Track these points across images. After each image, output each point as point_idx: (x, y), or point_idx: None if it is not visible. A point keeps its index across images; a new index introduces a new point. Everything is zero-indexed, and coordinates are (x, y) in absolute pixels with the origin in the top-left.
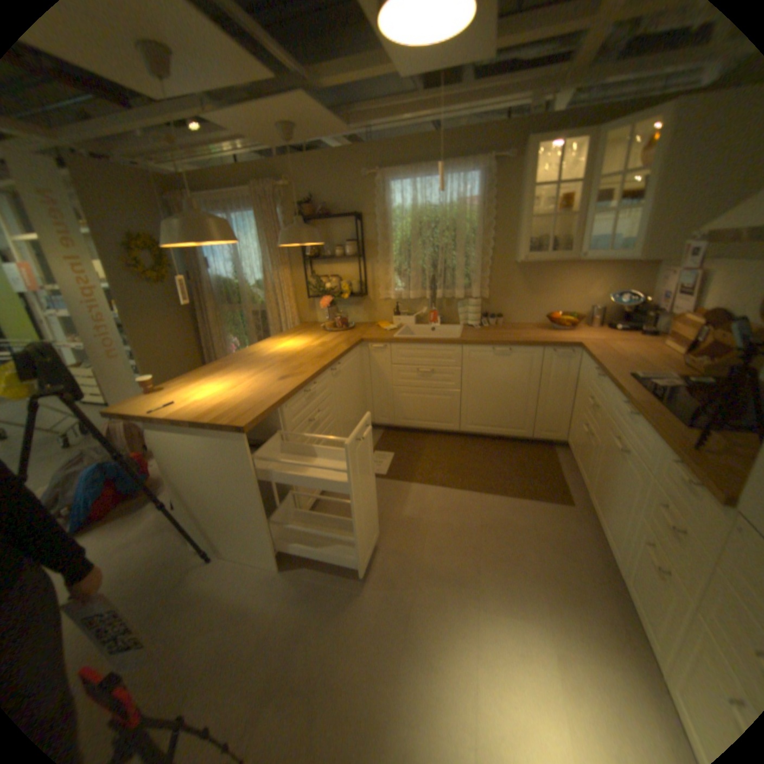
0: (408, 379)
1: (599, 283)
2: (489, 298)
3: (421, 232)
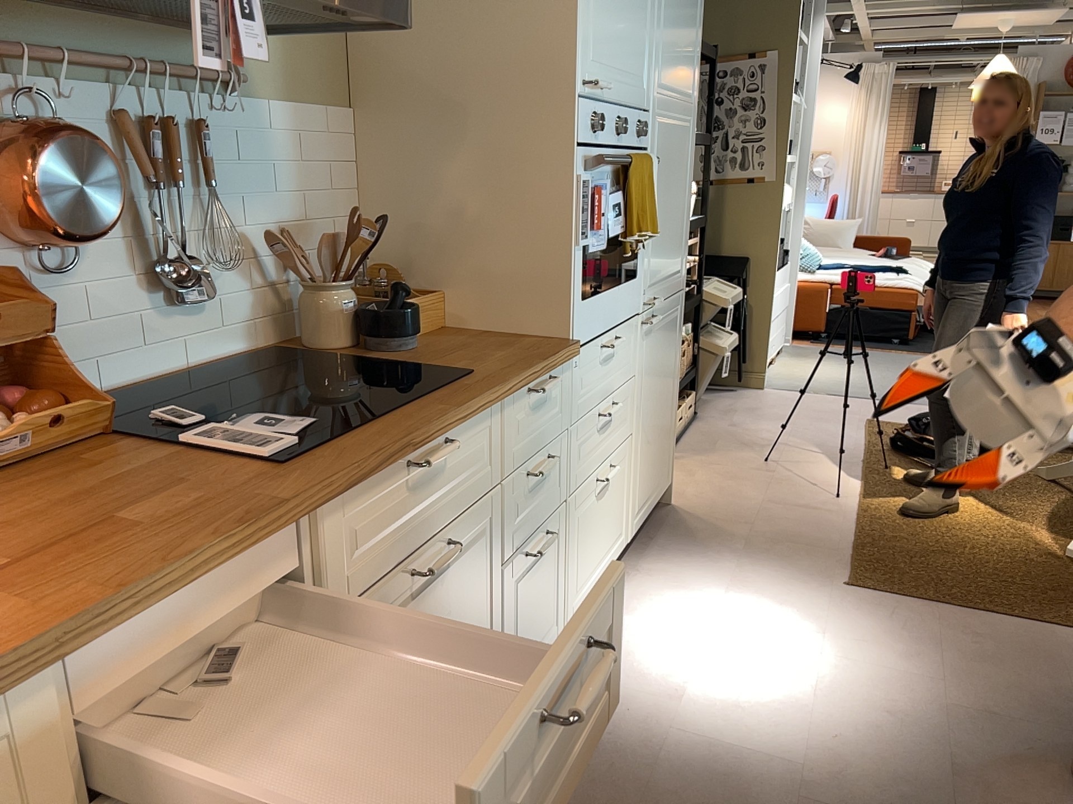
0: None
1: None
2: None
3: None
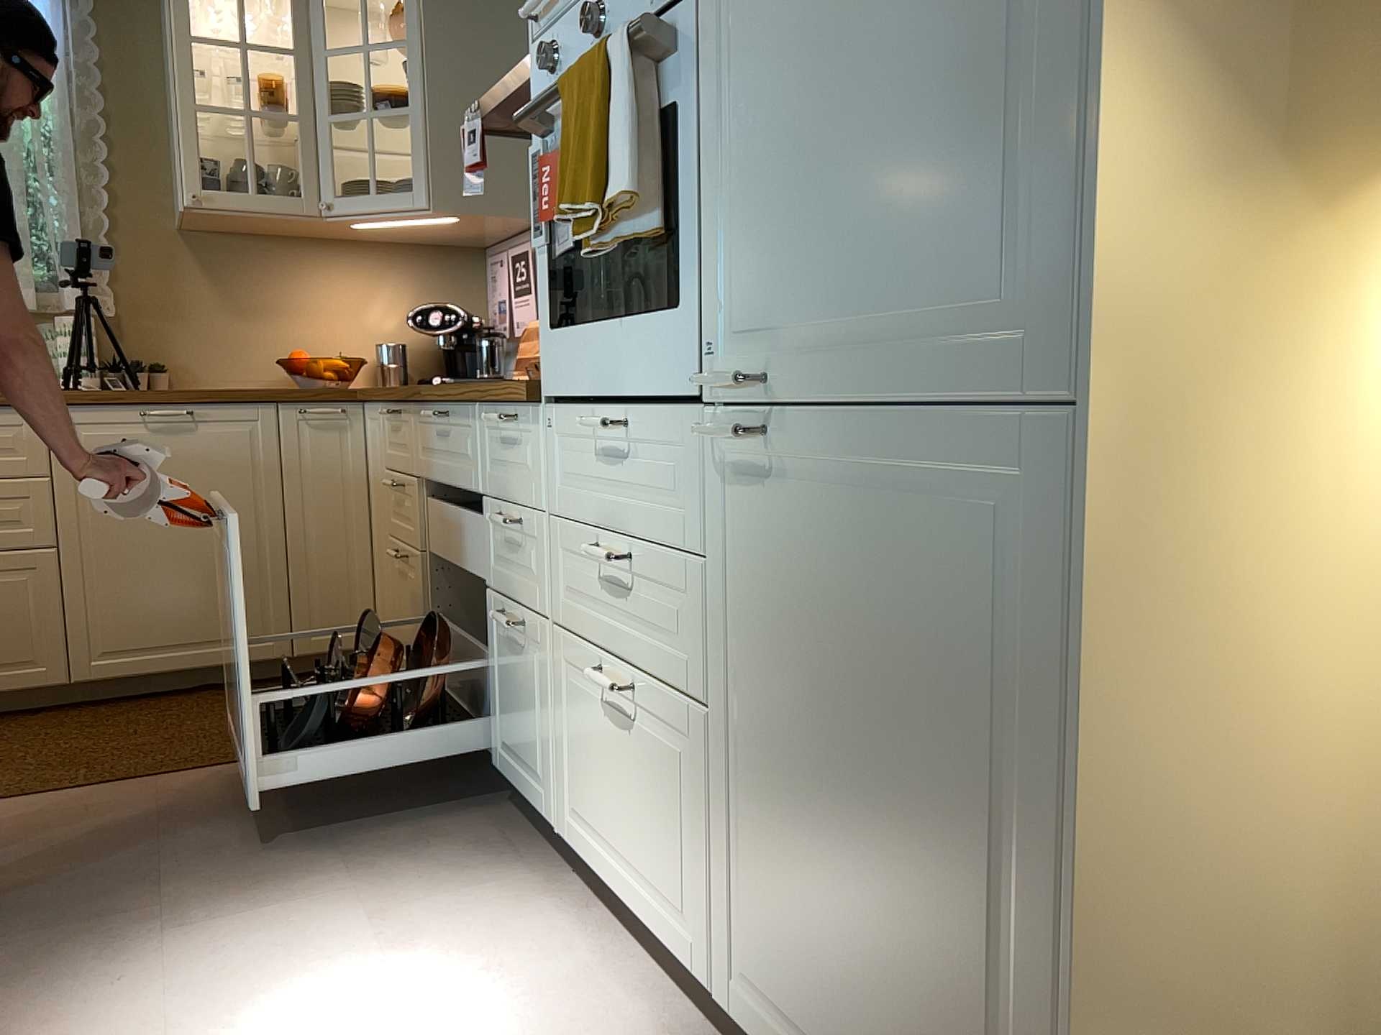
0: None
1: (383, 296)
2: (120, 321)
3: None
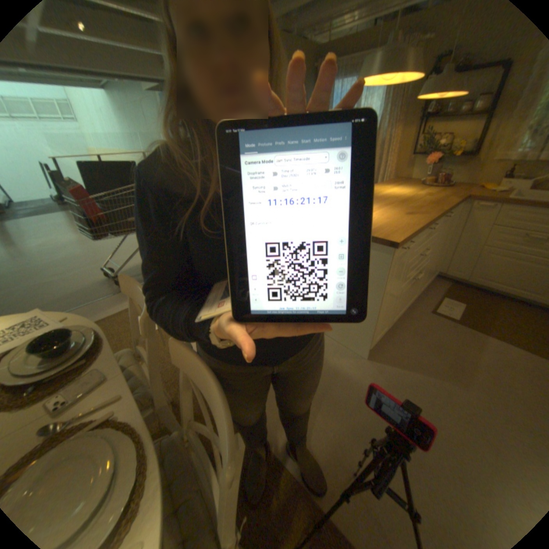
0: (509, 242)
1: None
2: None
3: None
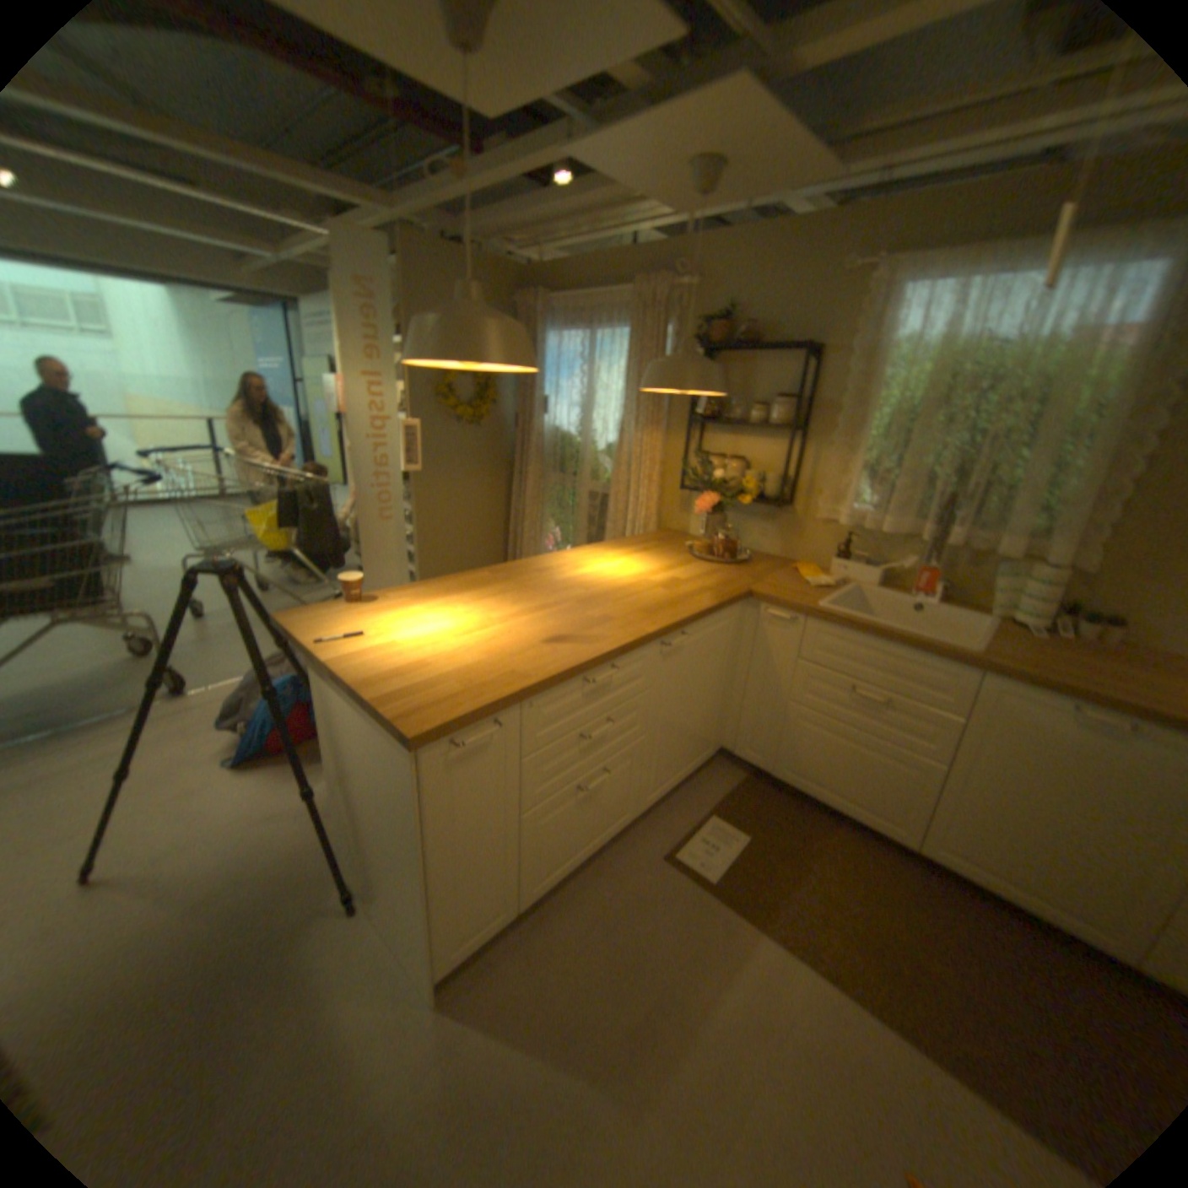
0: (829, 700)
1: None
2: (1099, 572)
3: (951, 395)
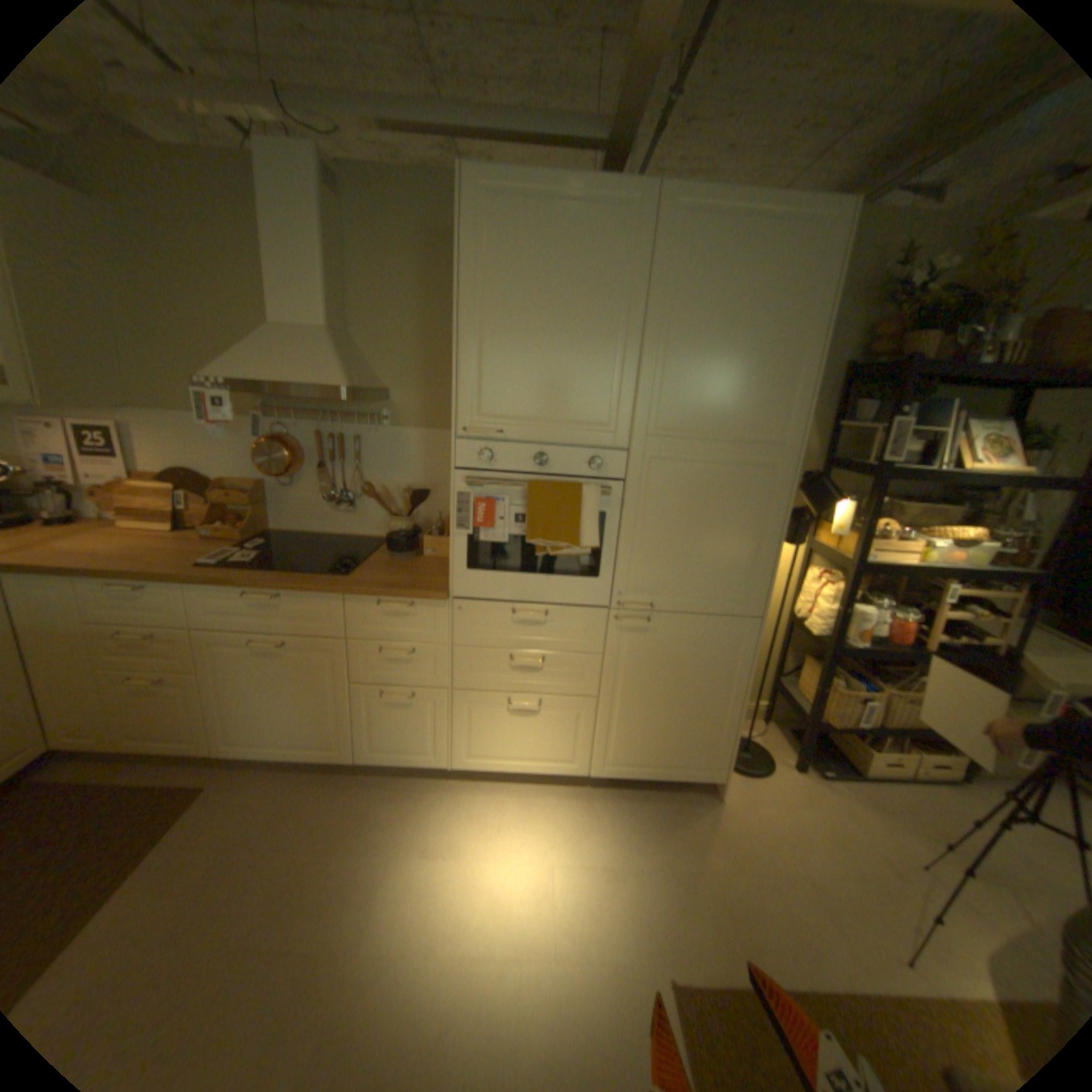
0: None
1: None
2: None
3: None
